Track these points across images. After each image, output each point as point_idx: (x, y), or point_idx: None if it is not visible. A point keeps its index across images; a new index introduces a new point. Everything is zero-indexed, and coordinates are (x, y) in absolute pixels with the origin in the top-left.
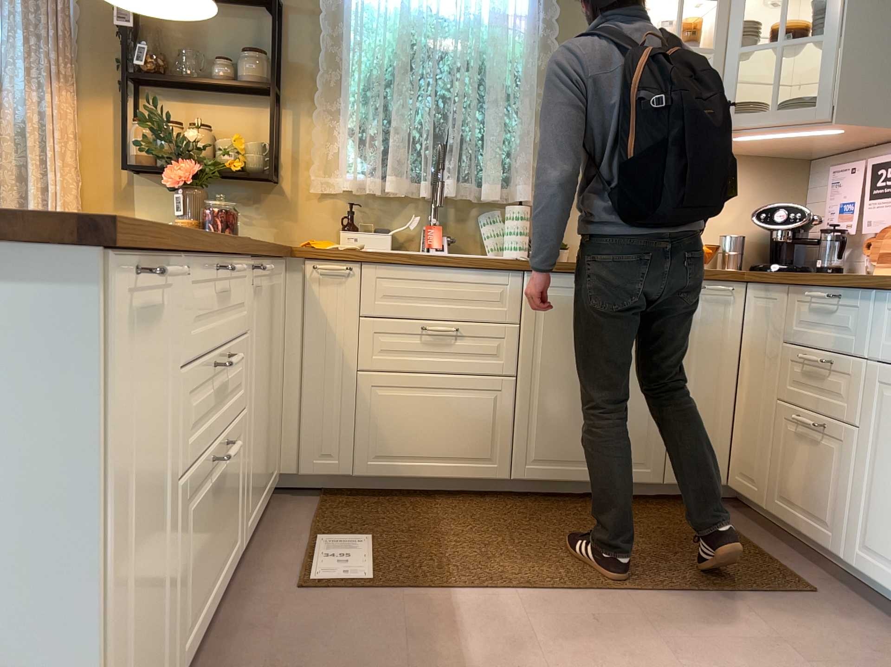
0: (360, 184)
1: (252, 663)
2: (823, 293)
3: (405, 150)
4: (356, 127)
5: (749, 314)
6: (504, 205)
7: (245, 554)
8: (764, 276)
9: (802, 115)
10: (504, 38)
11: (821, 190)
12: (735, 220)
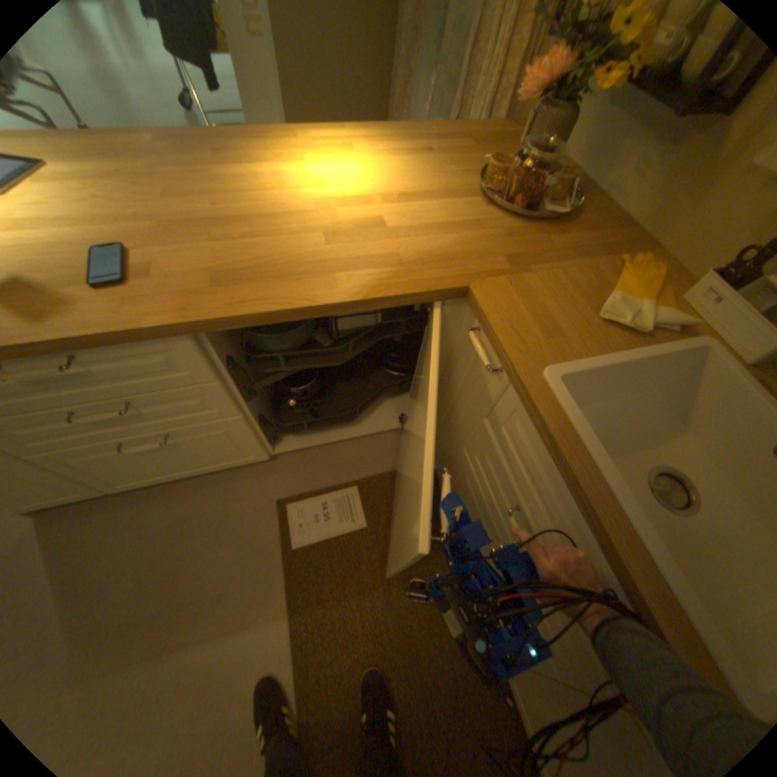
0: None
1: (196, 509)
2: None
3: None
4: None
5: None
6: None
7: (322, 451)
8: None
9: None
10: None
11: None
12: None
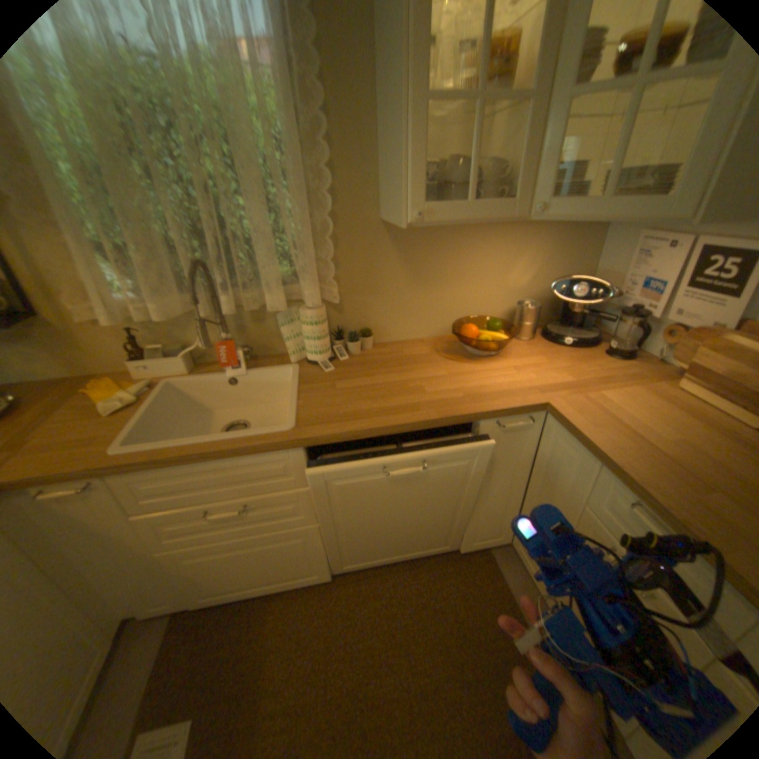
0: (128, 306)
1: None
2: (659, 518)
3: (159, 265)
4: (90, 238)
5: (547, 440)
6: (299, 300)
7: None
8: (573, 427)
9: (653, 206)
10: (239, 84)
11: (620, 245)
12: (532, 280)
